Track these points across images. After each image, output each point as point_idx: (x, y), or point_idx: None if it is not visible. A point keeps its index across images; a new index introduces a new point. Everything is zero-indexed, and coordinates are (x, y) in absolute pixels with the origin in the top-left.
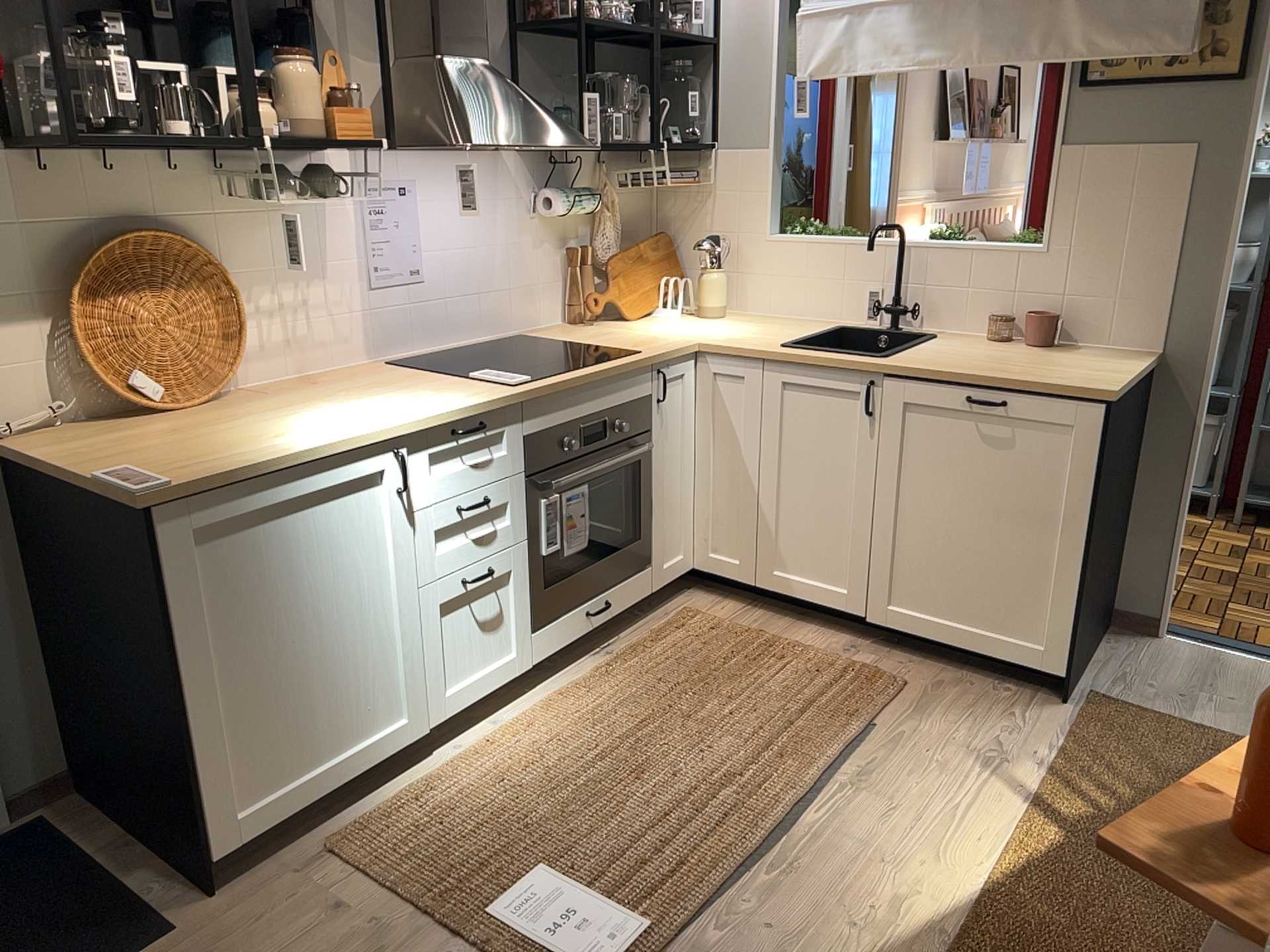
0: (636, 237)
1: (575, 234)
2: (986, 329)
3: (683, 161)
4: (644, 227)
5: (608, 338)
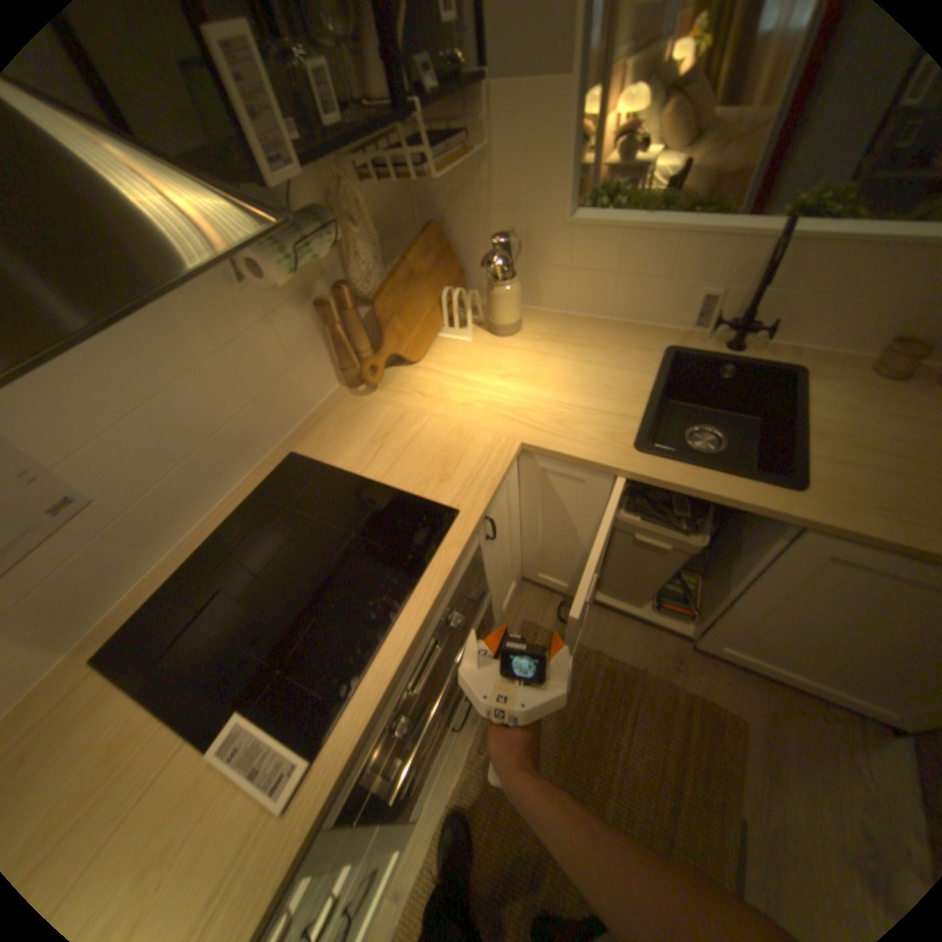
0: (397, 229)
1: (319, 270)
2: (858, 347)
3: (437, 103)
4: (403, 211)
5: (401, 442)
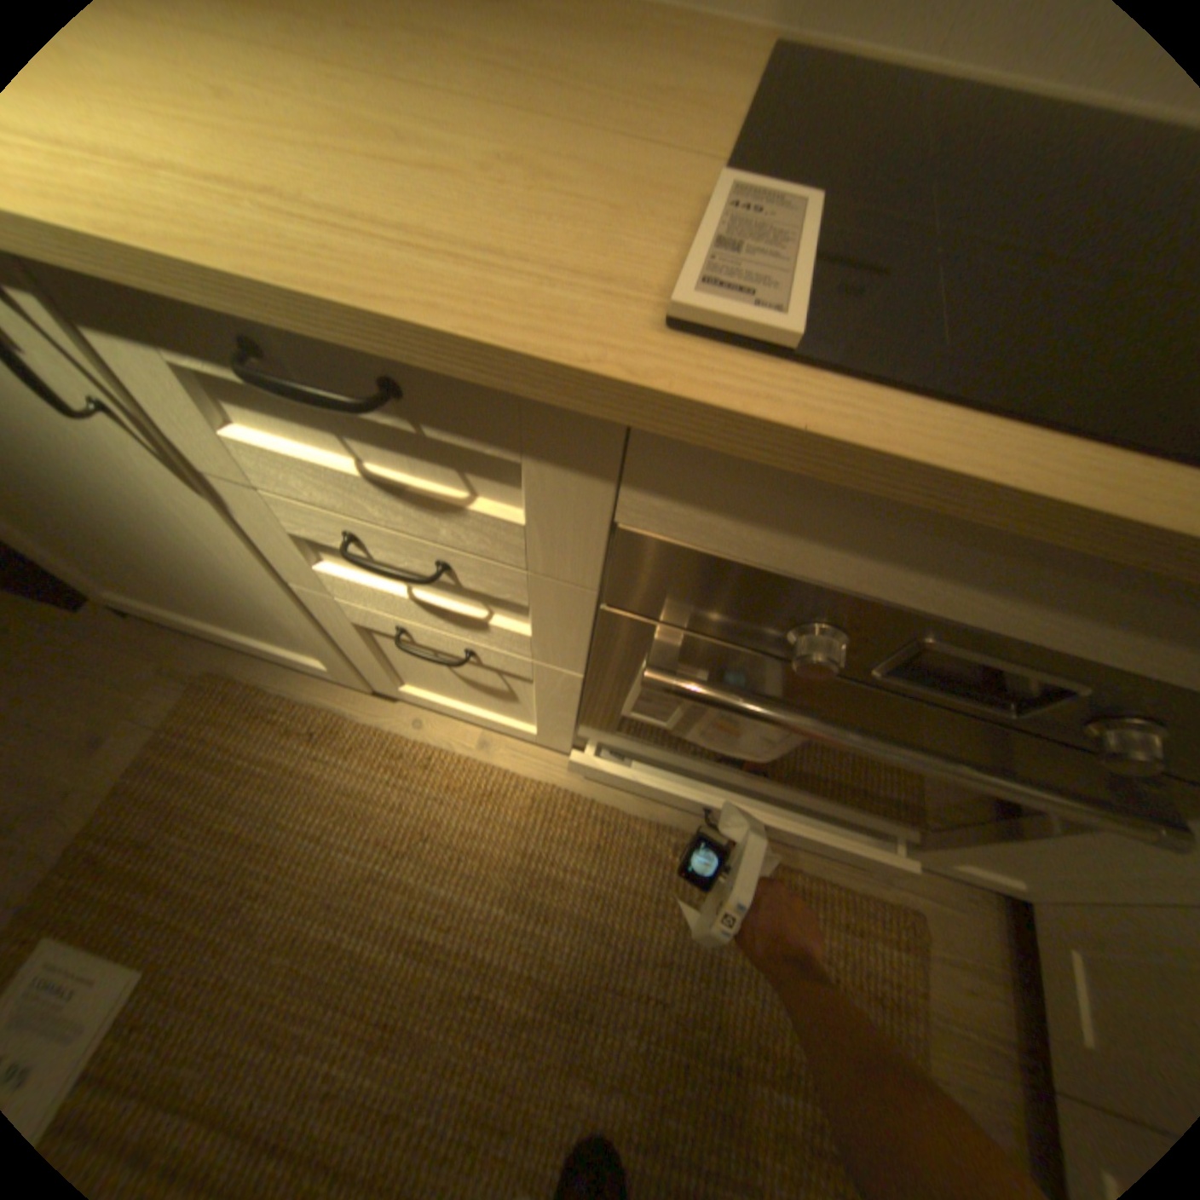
0: None
1: None
2: None
3: None
4: None
5: None
